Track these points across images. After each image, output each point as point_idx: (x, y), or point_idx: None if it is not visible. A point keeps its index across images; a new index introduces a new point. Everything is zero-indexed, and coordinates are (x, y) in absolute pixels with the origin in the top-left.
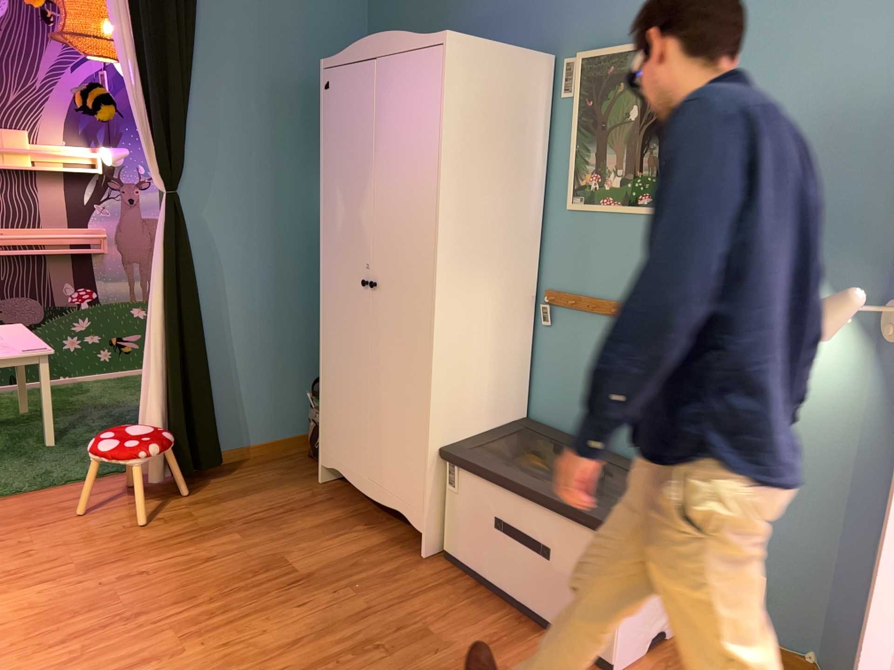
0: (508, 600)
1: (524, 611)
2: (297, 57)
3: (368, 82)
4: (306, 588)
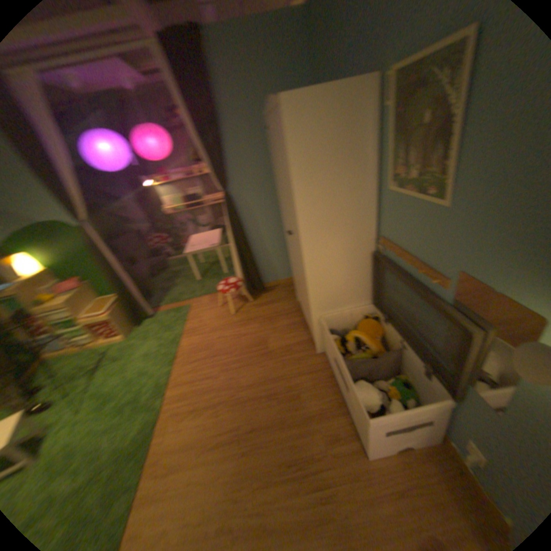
0: (341, 392)
1: (345, 401)
2: None
3: (273, 127)
4: (268, 357)
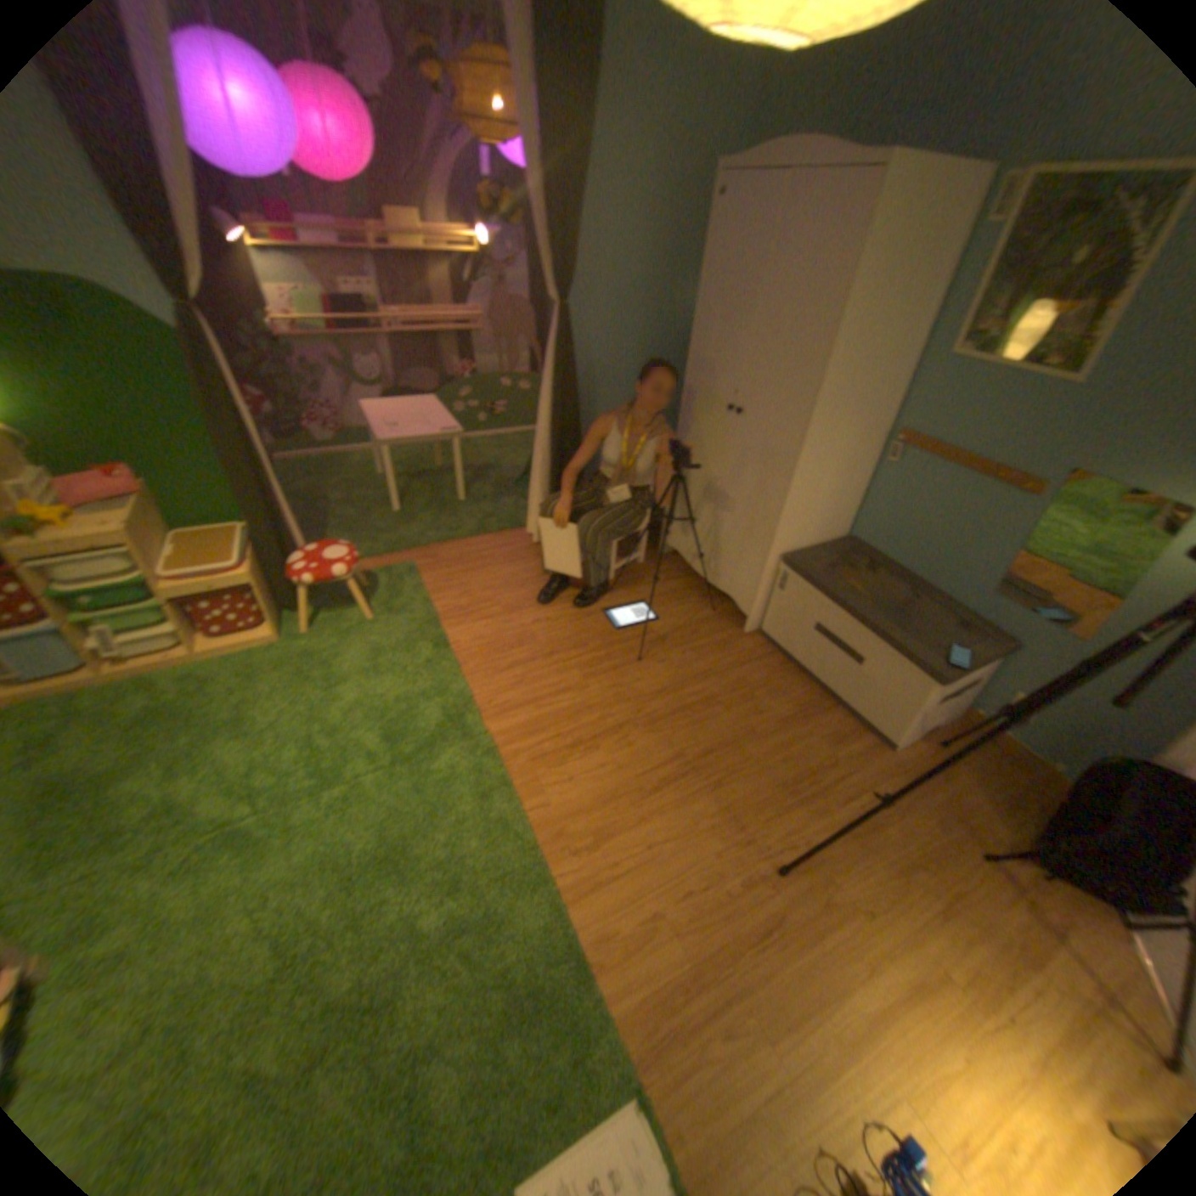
0: (811, 681)
1: (824, 692)
2: (682, 143)
3: (774, 199)
4: (661, 648)
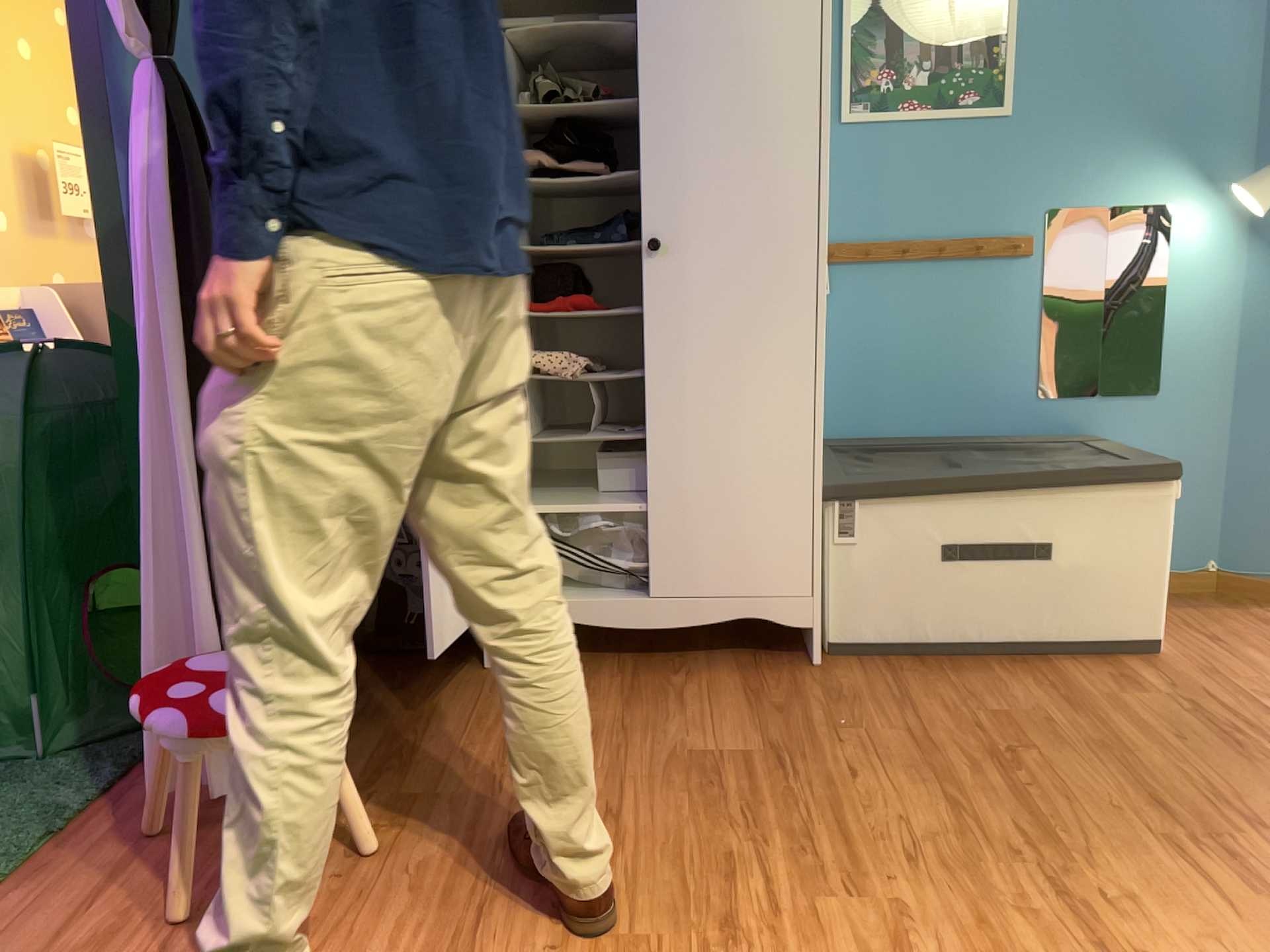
0: (980, 650)
1: (1010, 650)
2: None
3: None
4: (801, 758)
